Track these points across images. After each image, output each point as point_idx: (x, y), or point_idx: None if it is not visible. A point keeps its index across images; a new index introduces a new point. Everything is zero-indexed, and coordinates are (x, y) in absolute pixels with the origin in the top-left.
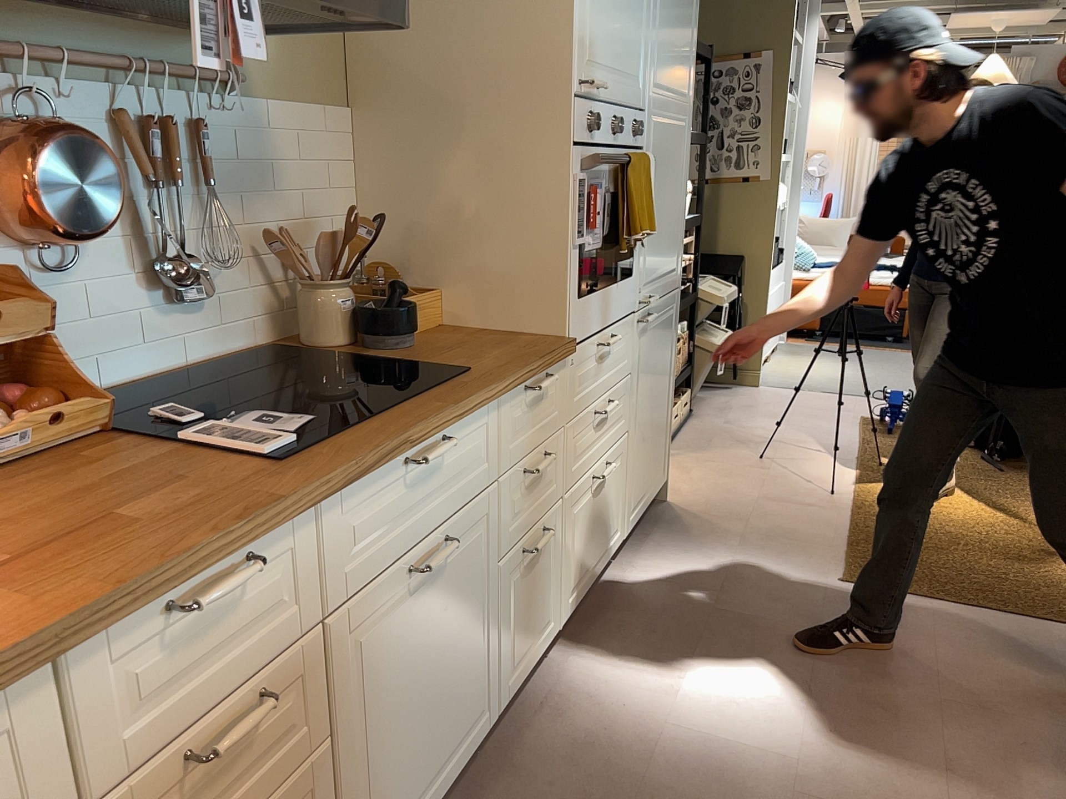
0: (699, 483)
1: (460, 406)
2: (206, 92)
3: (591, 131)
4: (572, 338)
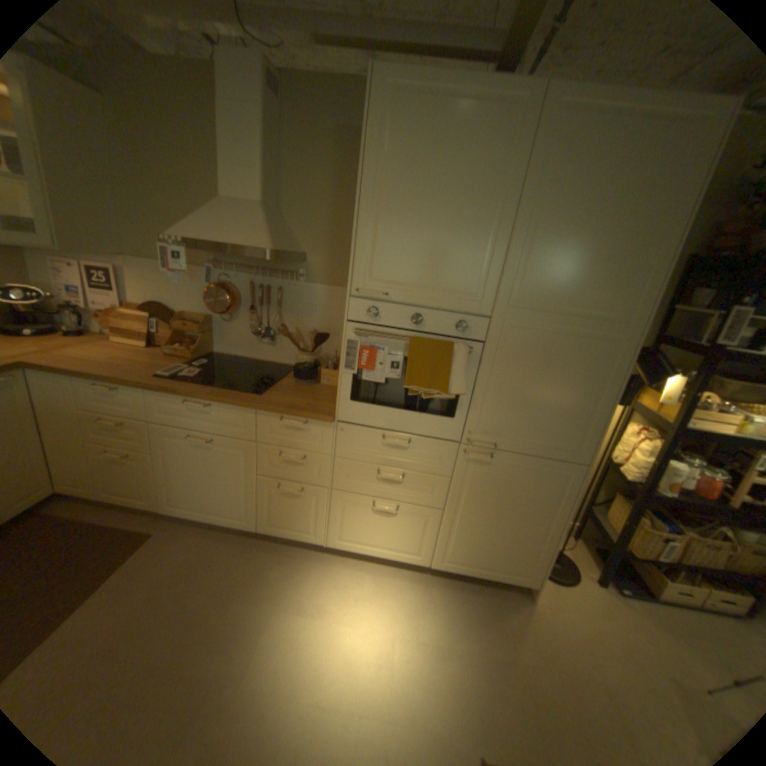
0: (590, 629)
1: (215, 398)
2: (288, 279)
3: (370, 317)
4: (338, 417)
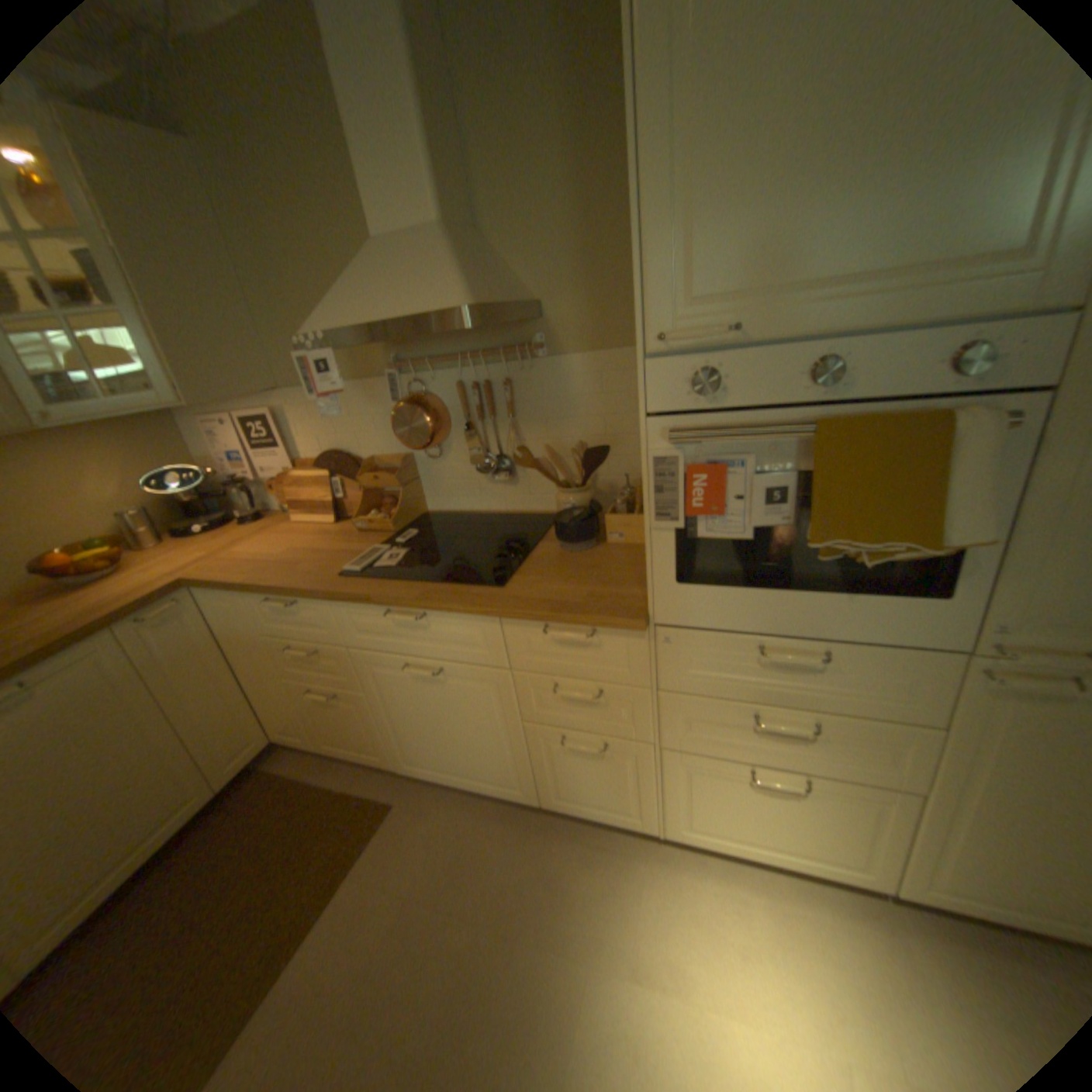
0: None
1: (428, 603)
2: (517, 358)
3: (700, 391)
4: (656, 617)
